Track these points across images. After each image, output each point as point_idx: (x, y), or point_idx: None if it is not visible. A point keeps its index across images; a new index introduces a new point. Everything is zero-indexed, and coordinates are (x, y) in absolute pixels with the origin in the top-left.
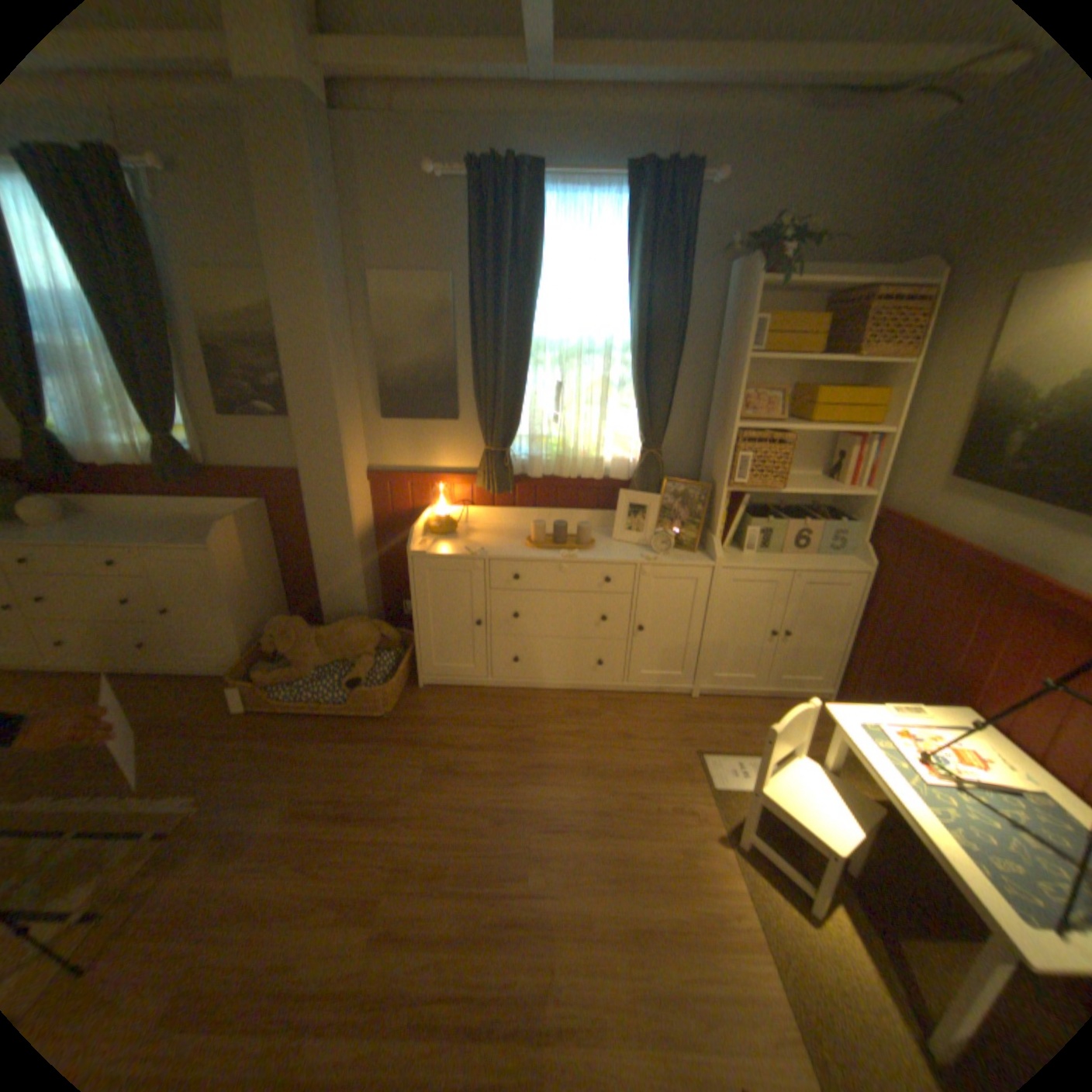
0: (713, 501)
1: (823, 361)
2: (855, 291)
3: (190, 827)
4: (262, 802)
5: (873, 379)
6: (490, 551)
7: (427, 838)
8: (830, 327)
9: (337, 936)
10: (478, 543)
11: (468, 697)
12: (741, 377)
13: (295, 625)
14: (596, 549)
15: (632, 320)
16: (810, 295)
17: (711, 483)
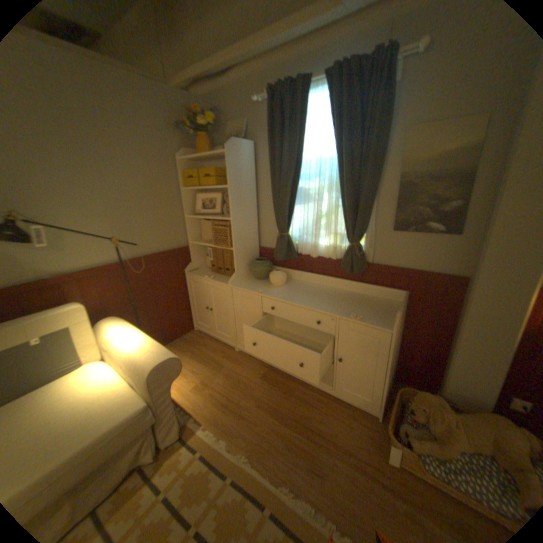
0: None
1: None
2: None
3: None
4: None
5: None
6: None
7: None
8: None
9: None
10: None
11: None
12: None
13: (444, 406)
14: None
15: None
16: None
17: None
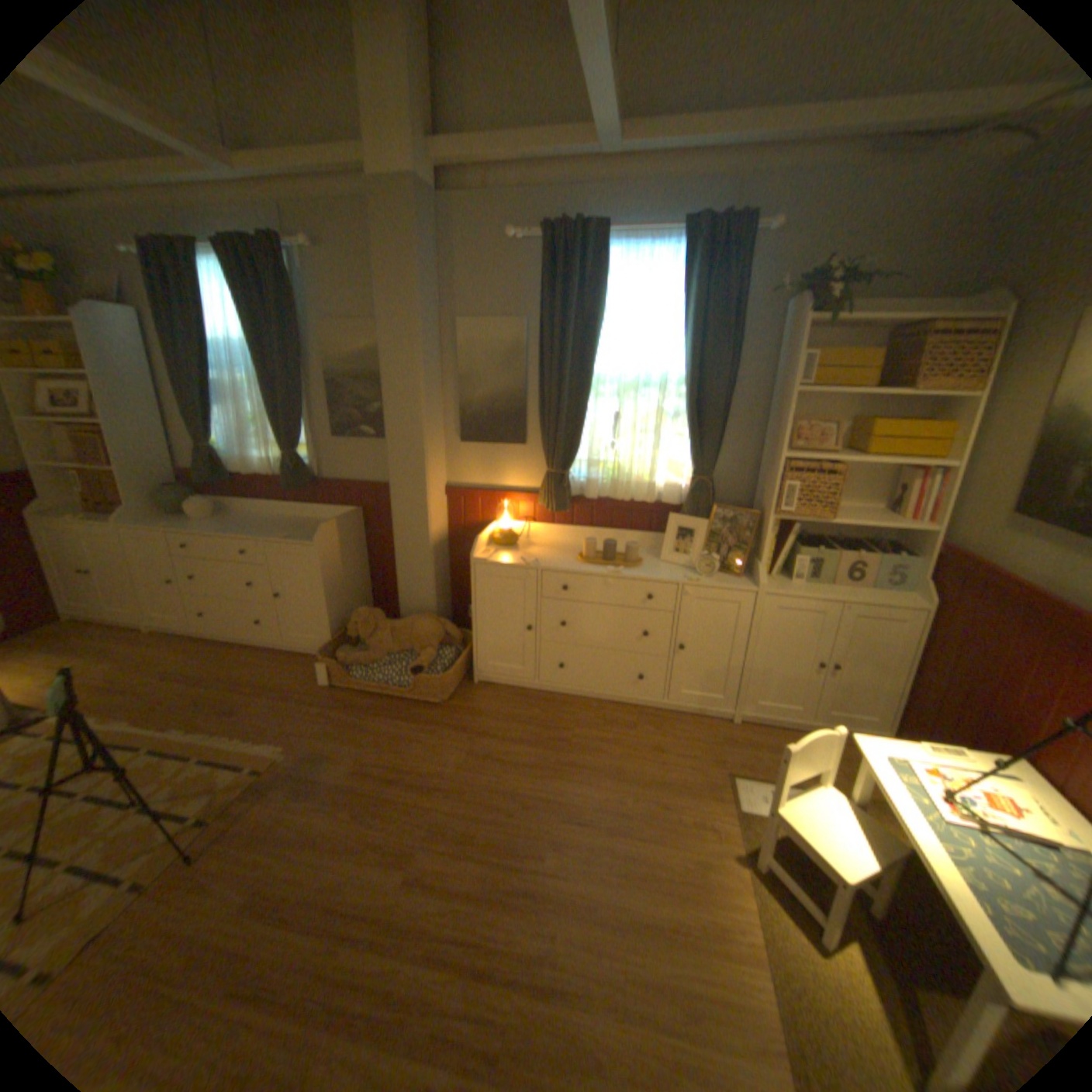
0: (762, 528)
1: (883, 393)
2: (916, 325)
3: (278, 770)
4: (334, 760)
5: (940, 411)
6: (543, 563)
7: (462, 811)
8: (890, 360)
9: (378, 875)
10: (535, 555)
11: (517, 696)
12: (789, 409)
13: (375, 616)
14: (642, 568)
15: (688, 356)
16: (870, 330)
17: (761, 510)
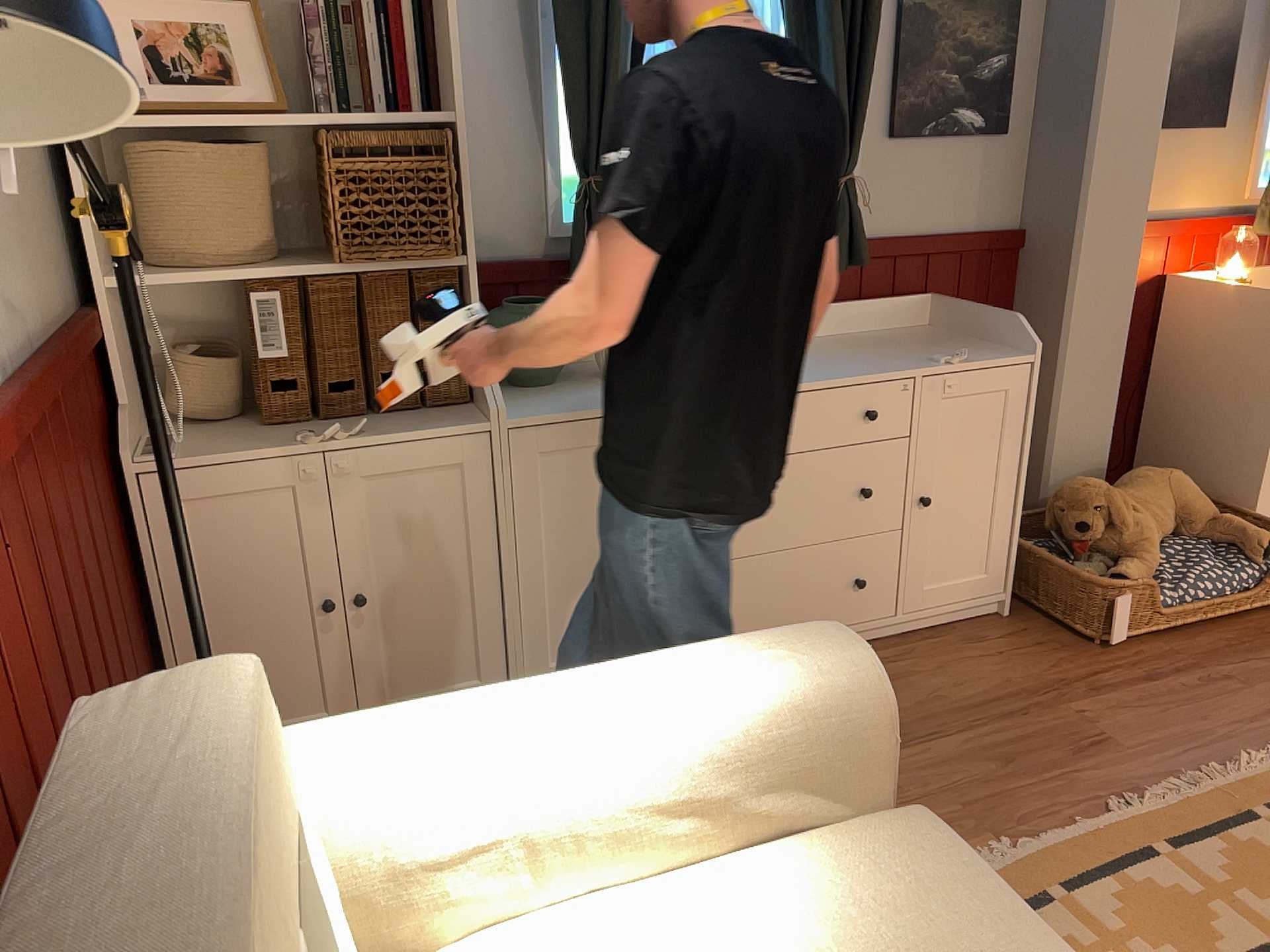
0: None
1: None
2: None
3: None
4: None
5: None
6: None
7: None
8: None
9: None
10: None
11: None
12: None
13: (1107, 486)
14: None
15: None
16: None
17: None
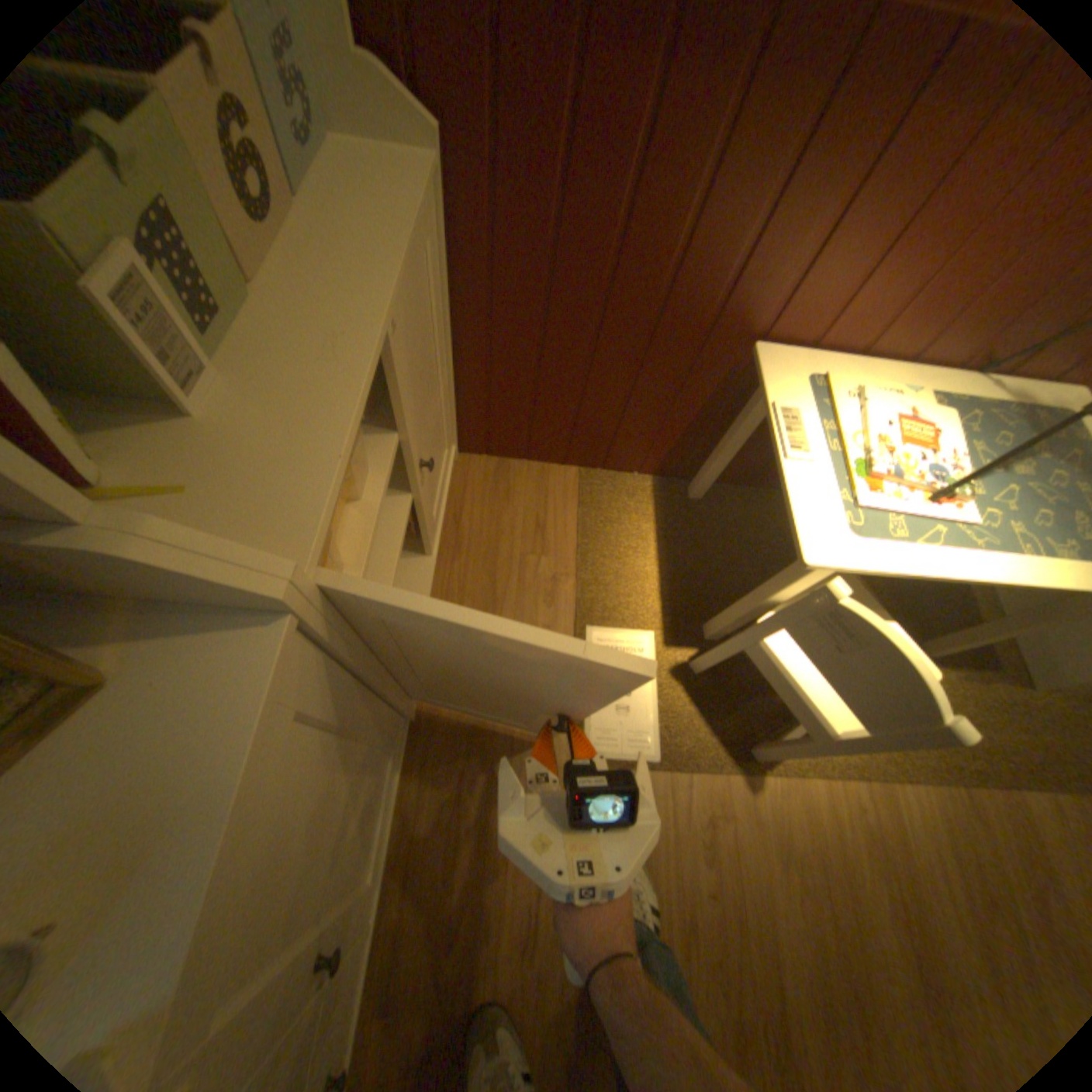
0: None
1: None
2: None
3: None
4: None
5: None
6: None
7: None
8: None
9: None
10: None
11: None
12: None
13: None
14: None
15: None
16: None
17: None
